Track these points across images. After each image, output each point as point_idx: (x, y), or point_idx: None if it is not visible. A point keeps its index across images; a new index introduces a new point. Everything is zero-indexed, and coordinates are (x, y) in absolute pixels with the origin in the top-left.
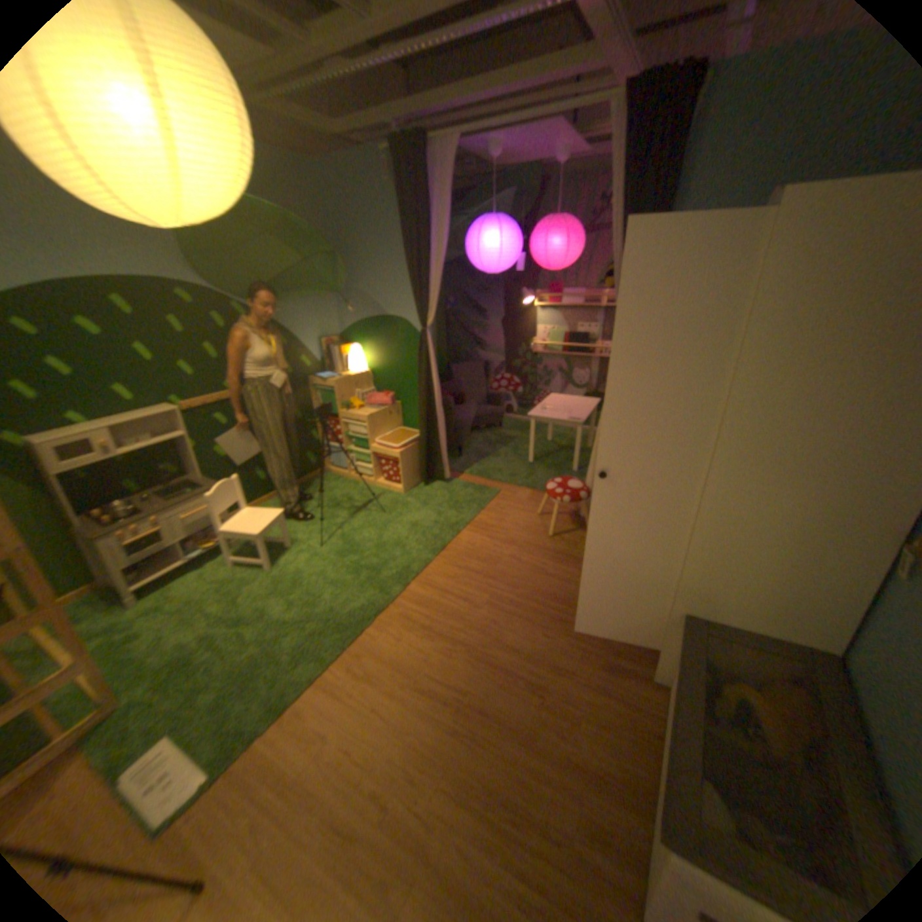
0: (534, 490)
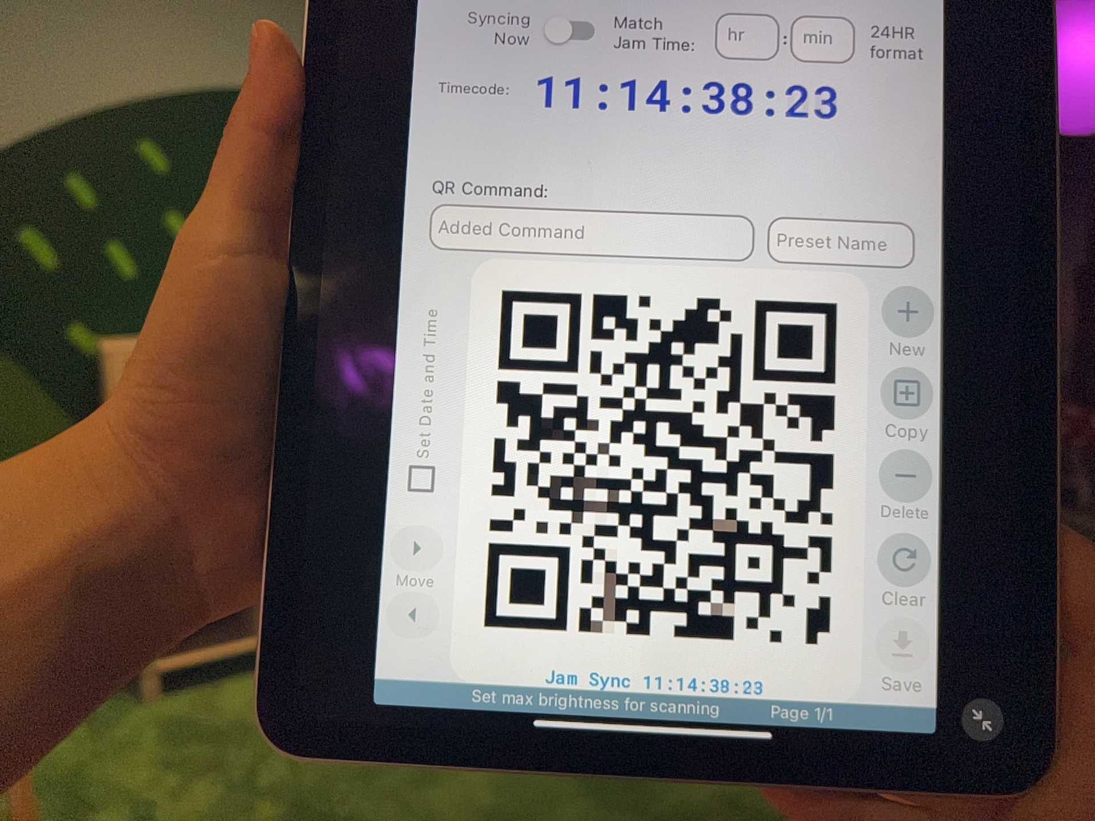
0: None
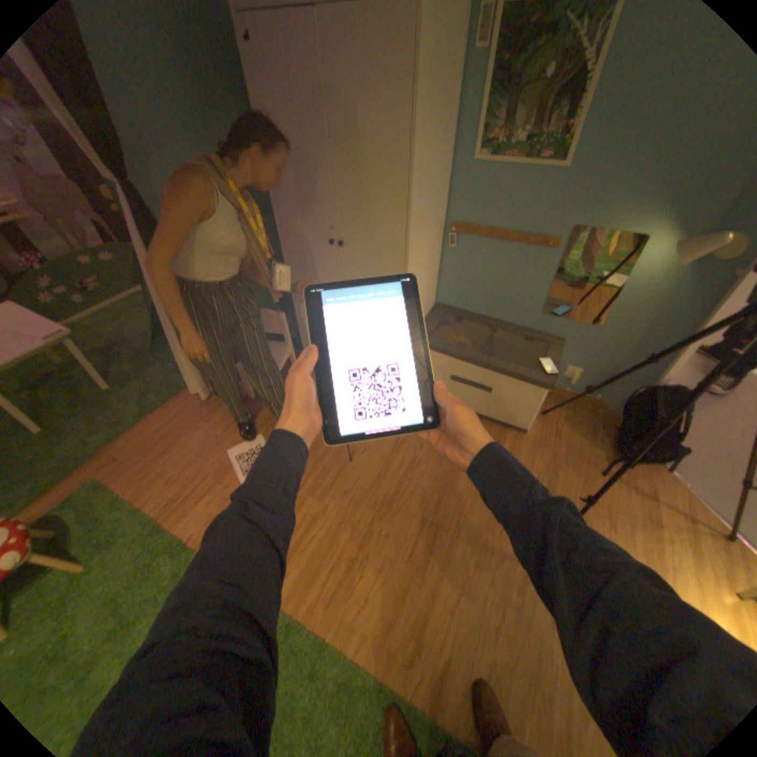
0: (119, 437)
